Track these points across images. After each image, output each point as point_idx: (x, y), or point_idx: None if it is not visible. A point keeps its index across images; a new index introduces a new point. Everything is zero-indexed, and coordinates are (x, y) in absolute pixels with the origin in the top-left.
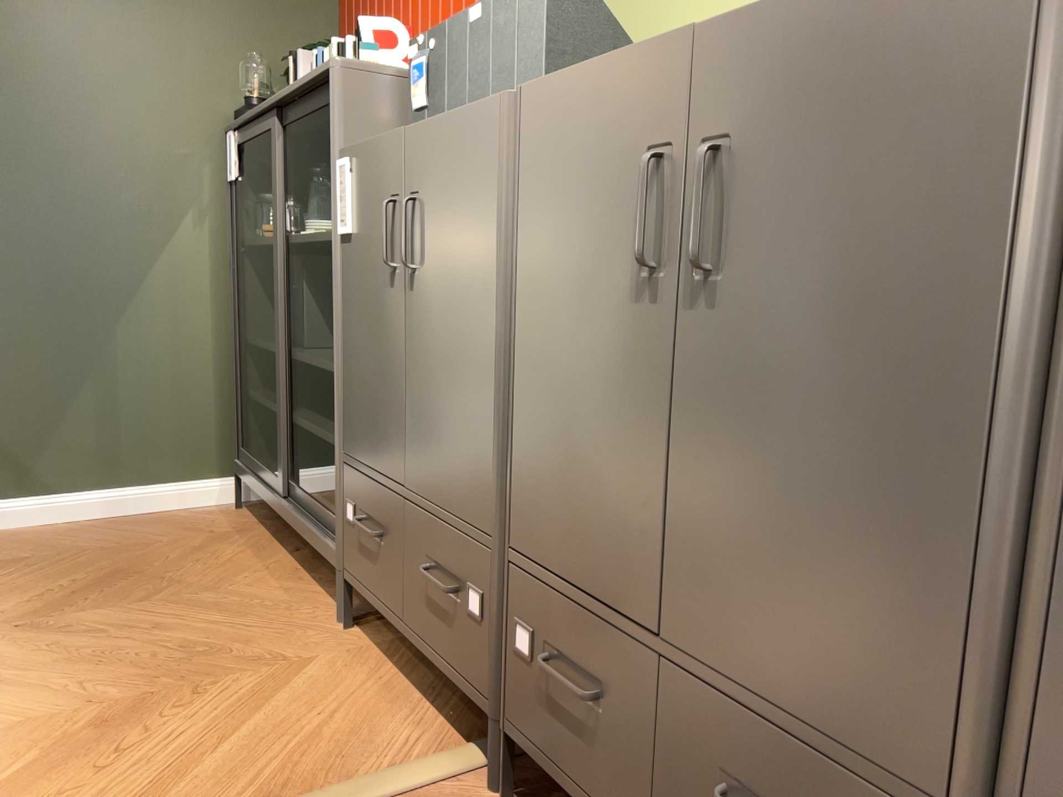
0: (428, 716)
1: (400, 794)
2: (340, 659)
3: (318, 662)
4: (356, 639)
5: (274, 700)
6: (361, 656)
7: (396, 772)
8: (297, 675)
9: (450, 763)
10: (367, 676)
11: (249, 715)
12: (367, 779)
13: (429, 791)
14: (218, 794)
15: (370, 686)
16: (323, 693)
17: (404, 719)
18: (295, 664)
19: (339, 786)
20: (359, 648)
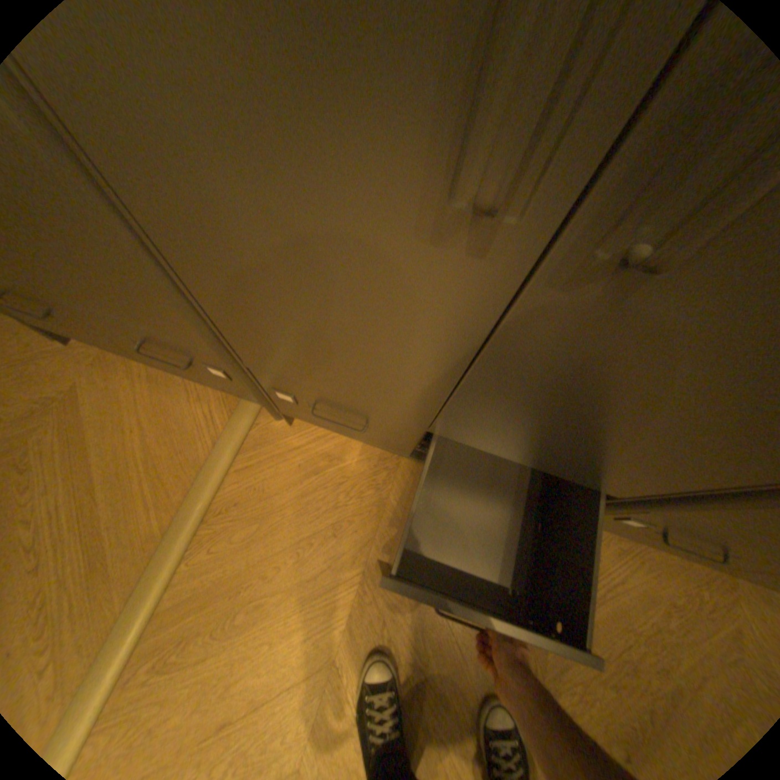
0: (198, 388)
1: (235, 456)
2: (93, 376)
3: (79, 387)
4: (84, 349)
5: (86, 439)
6: (105, 364)
7: (221, 446)
8: (77, 408)
9: (244, 419)
10: (128, 380)
11: (84, 462)
12: (210, 460)
13: (247, 442)
14: (133, 527)
15: (139, 388)
16: (114, 413)
17: (186, 400)
18: (65, 400)
19: (198, 475)
20: (94, 356)
